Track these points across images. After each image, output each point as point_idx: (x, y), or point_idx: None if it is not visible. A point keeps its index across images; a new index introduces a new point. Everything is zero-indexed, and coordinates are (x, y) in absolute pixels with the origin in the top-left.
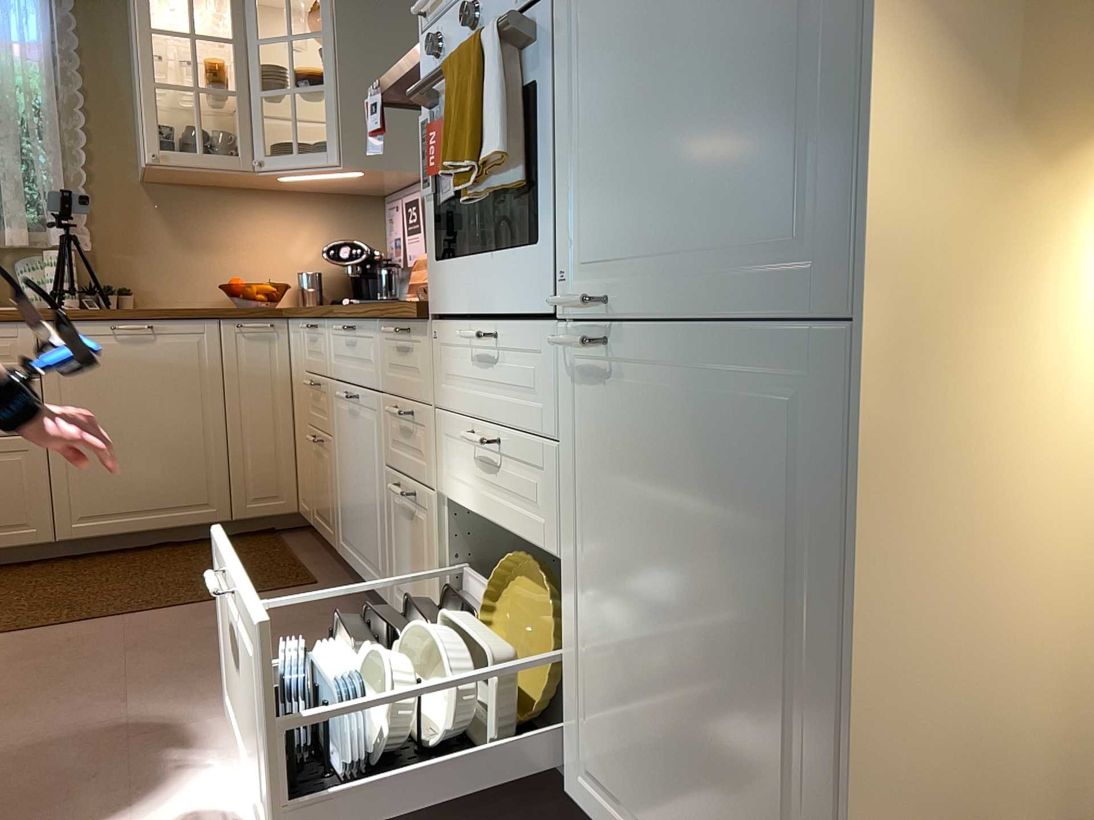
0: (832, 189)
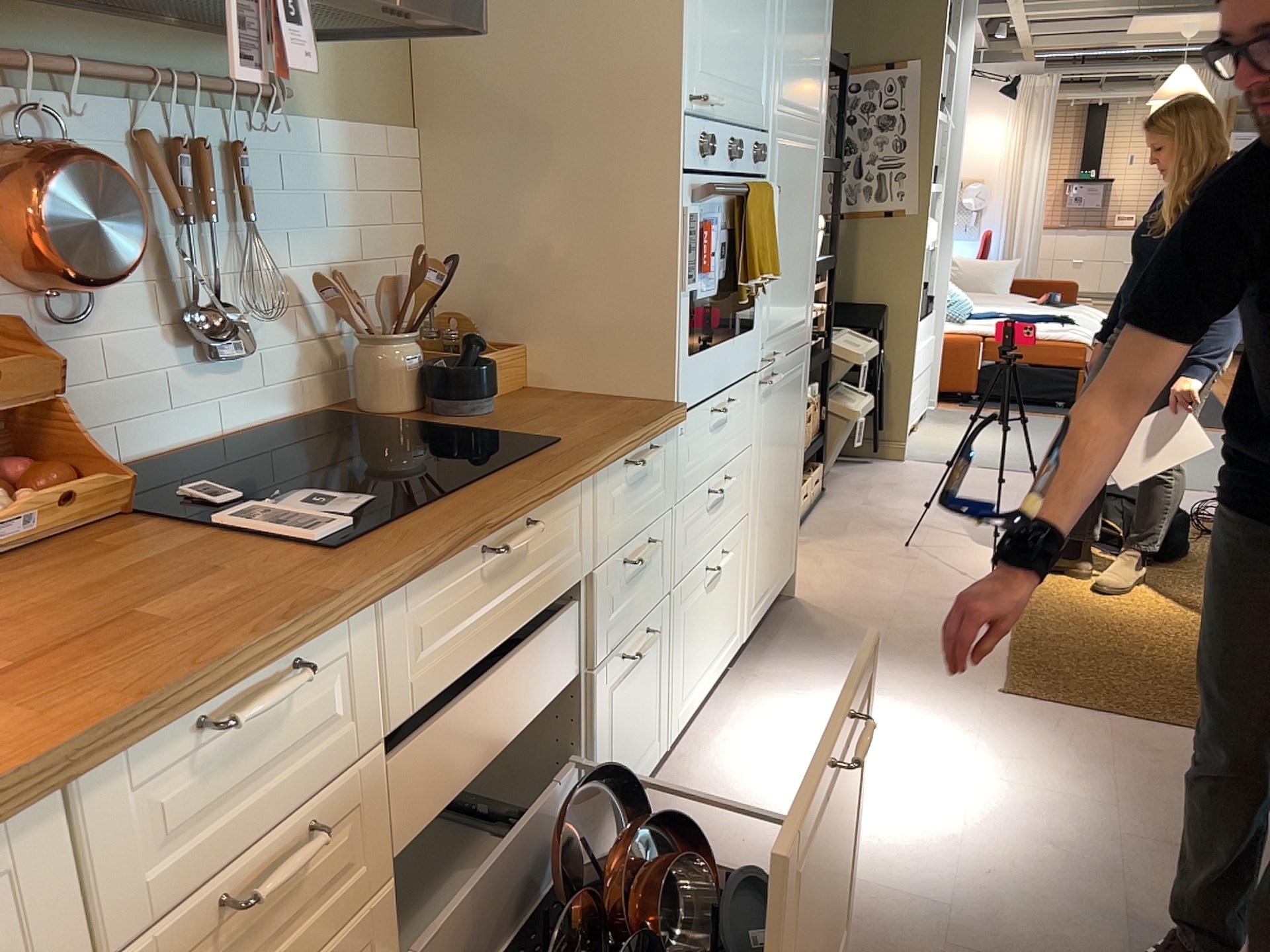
0: (808, 303)
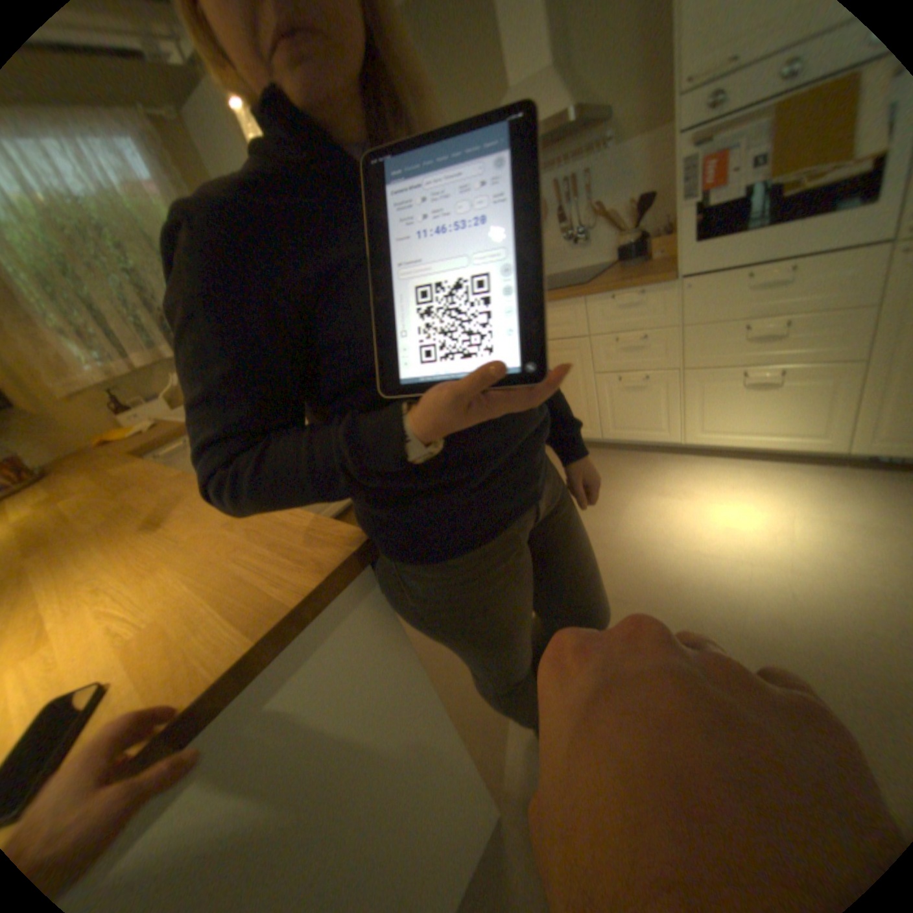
0: None
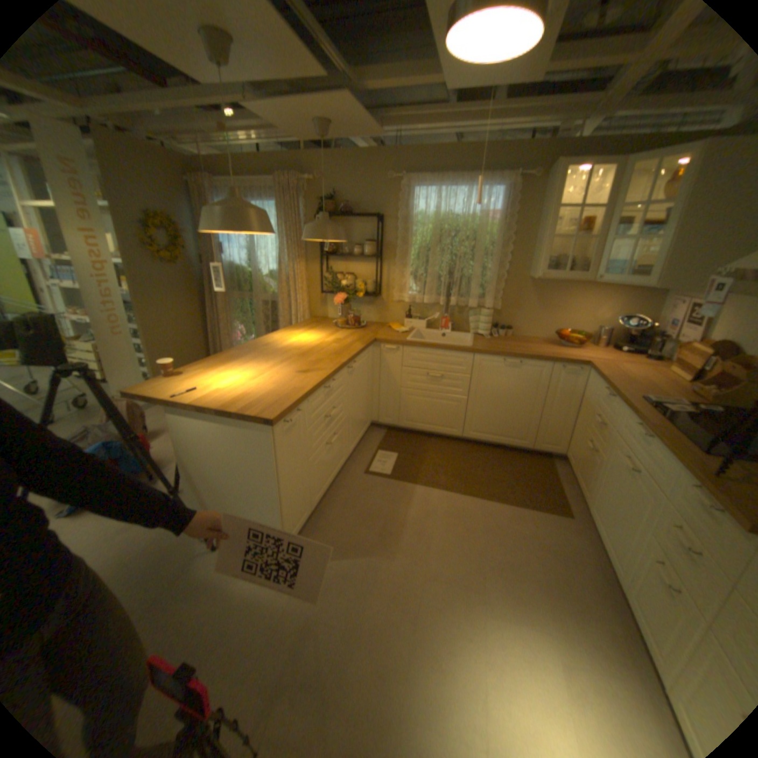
0: None
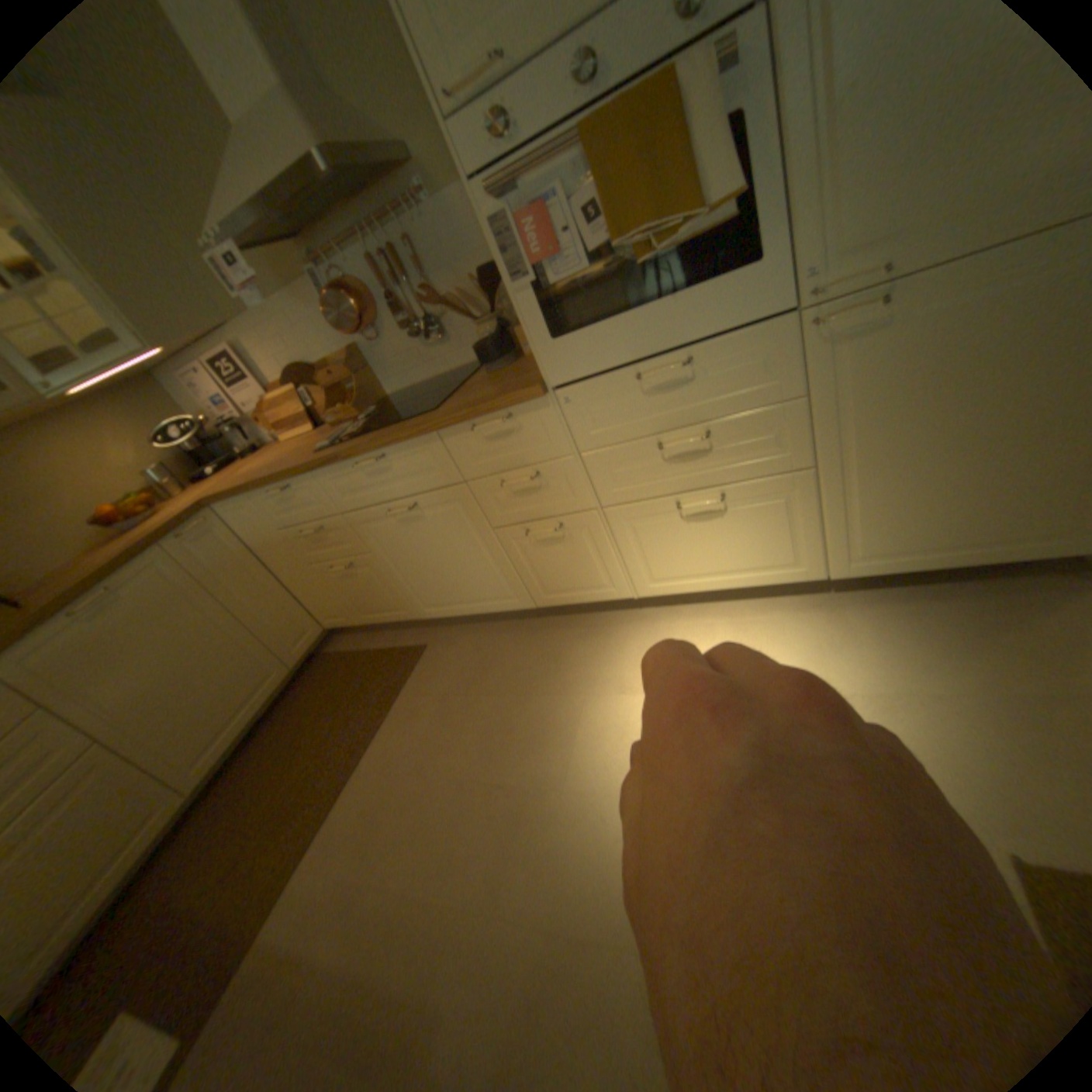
0: None
